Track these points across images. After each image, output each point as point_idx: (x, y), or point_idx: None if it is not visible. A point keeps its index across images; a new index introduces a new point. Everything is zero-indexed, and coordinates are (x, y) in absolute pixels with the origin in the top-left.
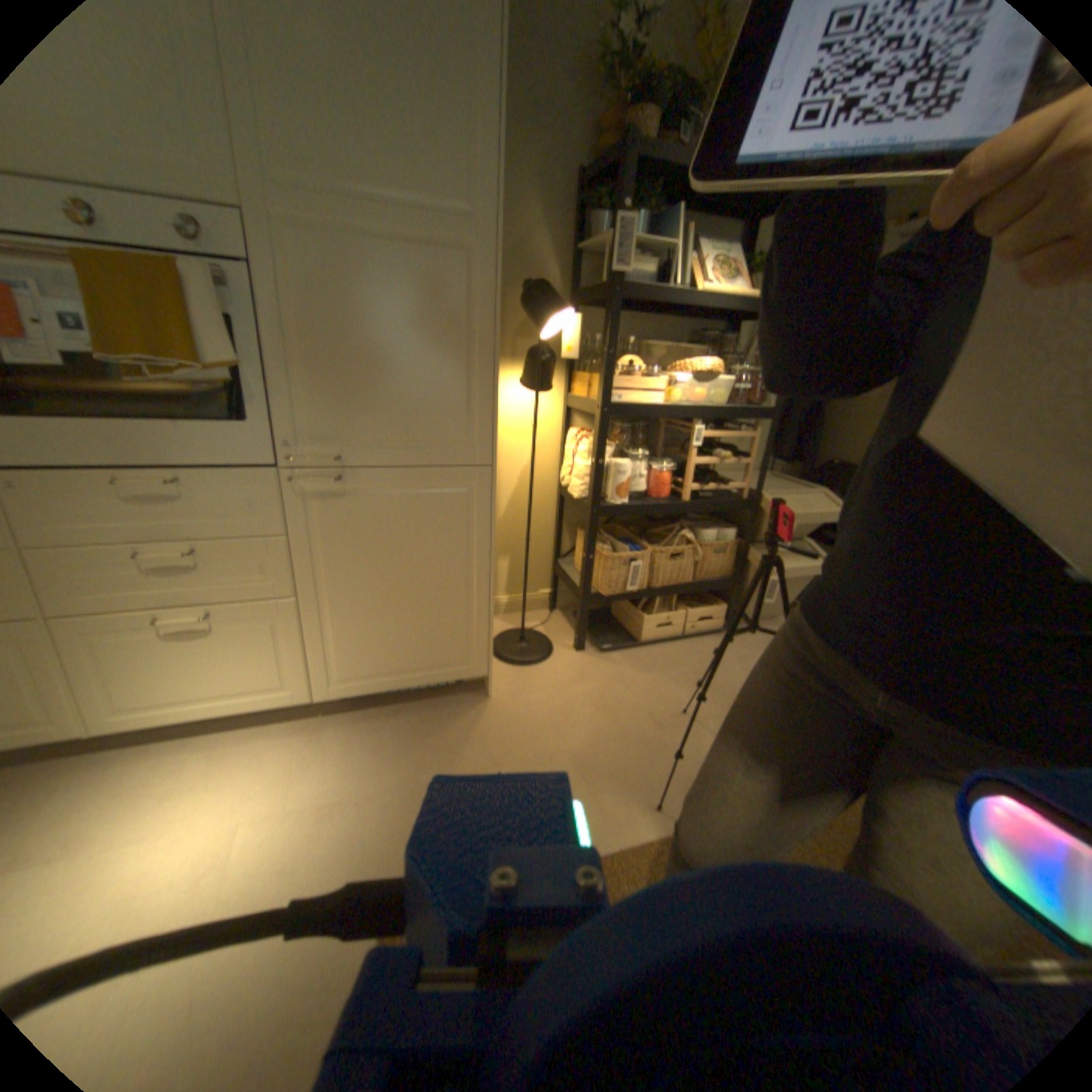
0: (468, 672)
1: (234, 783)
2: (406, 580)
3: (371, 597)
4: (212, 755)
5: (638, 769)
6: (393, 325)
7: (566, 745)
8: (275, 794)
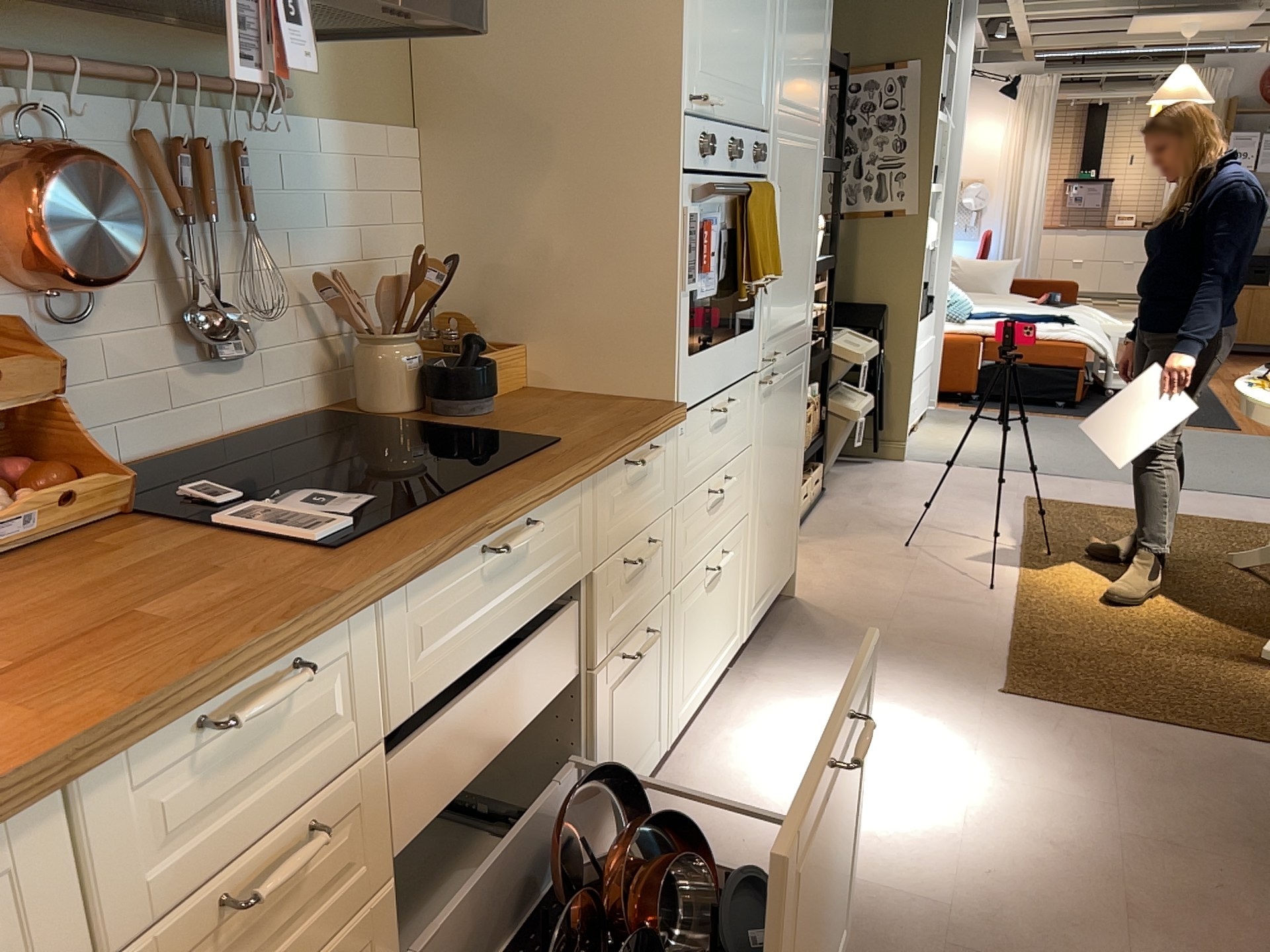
0: (789, 569)
1: (785, 717)
2: (781, 473)
3: (770, 498)
4: (728, 722)
5: (941, 578)
6: (796, 224)
7: (889, 590)
8: (822, 702)
